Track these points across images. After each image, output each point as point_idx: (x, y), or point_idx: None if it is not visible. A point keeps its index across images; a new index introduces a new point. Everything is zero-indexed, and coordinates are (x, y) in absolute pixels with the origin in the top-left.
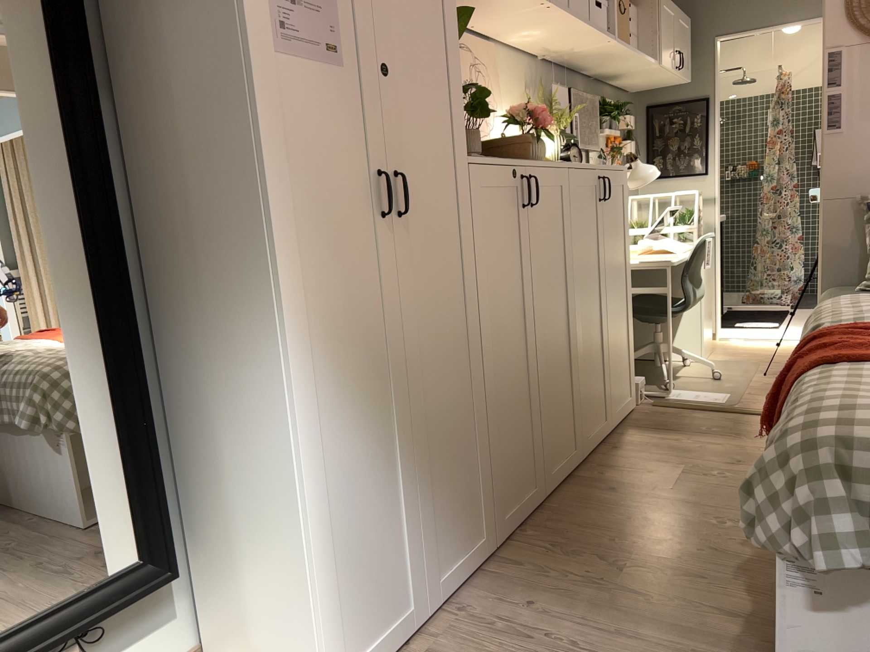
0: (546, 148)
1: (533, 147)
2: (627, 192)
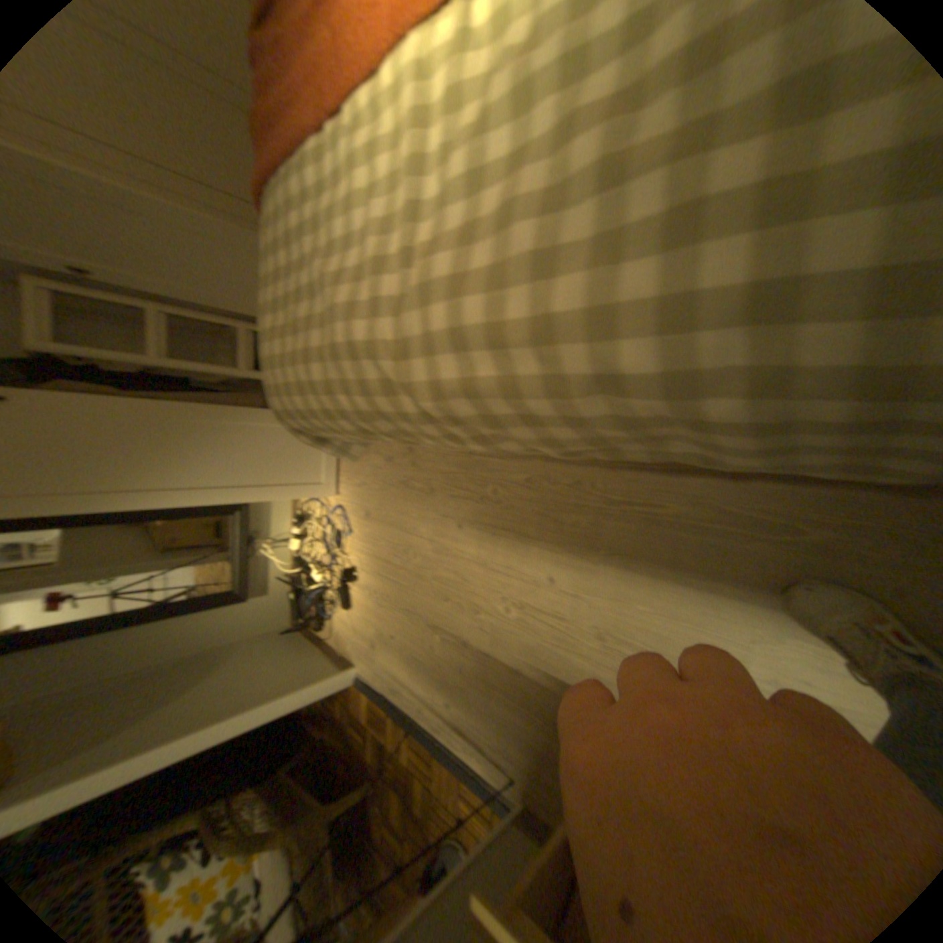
0: None
1: None
2: None
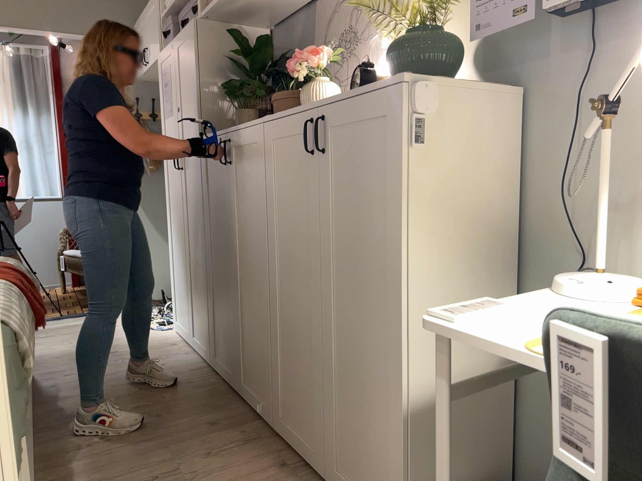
0: (311, 93)
1: (302, 97)
2: (402, 129)
